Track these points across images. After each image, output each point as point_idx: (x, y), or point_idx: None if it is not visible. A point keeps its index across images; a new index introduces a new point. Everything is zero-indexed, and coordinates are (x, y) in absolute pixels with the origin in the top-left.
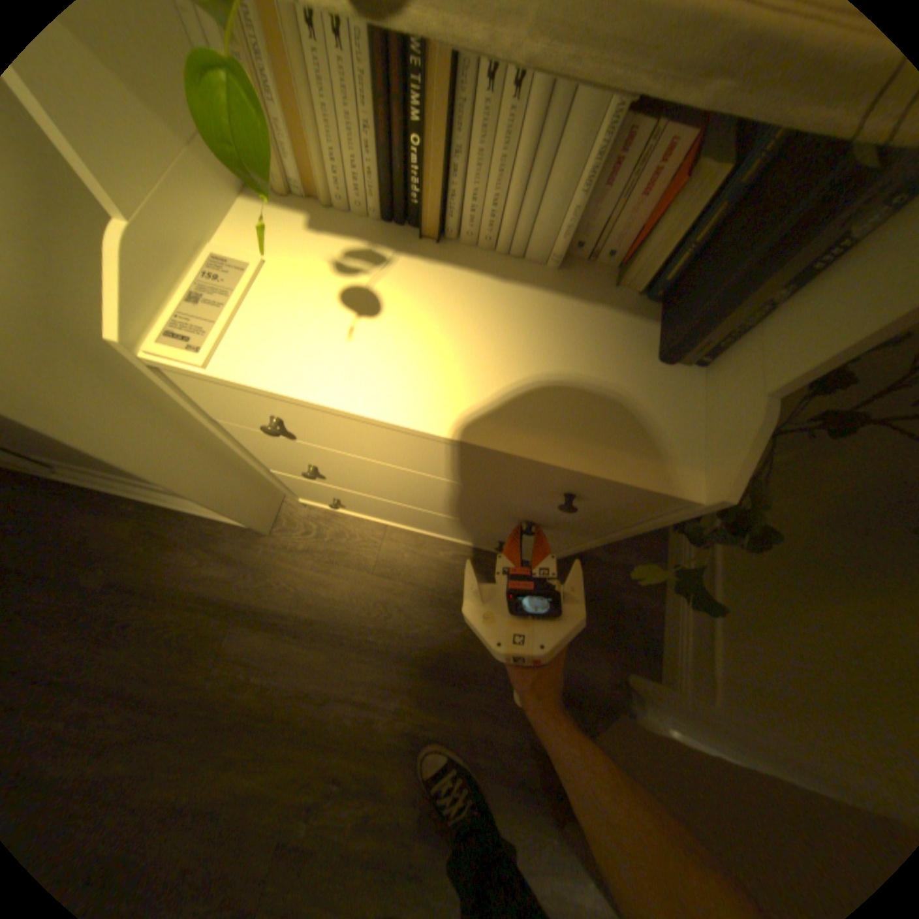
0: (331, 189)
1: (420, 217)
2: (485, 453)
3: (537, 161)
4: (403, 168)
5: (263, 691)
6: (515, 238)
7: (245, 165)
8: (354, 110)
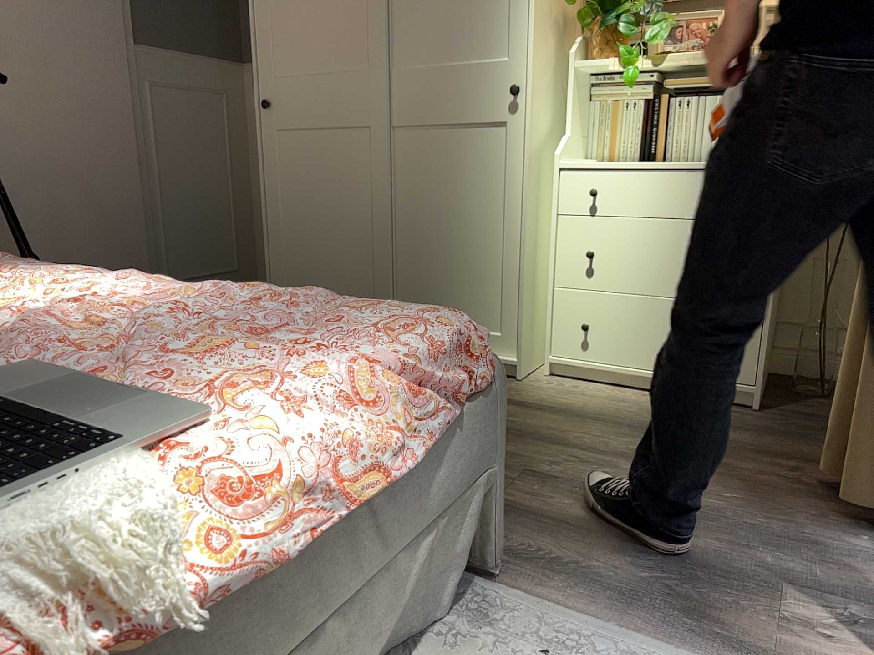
0: (621, 154)
1: (656, 153)
2: (687, 170)
3: (698, 123)
4: (650, 139)
5: (514, 425)
6: (695, 154)
7: (629, 83)
8: (636, 125)
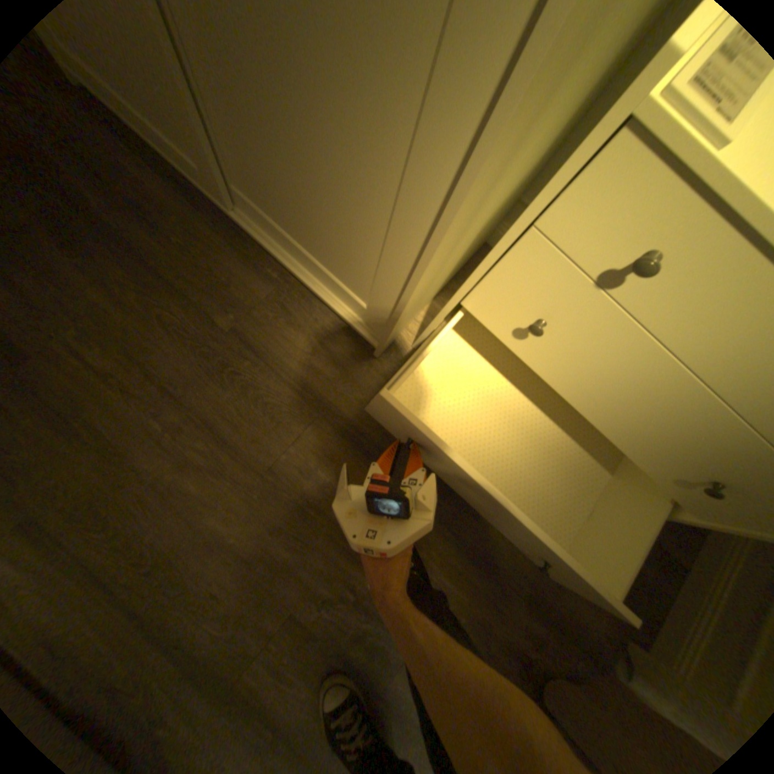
0: None
1: None
2: None
3: None
4: None
5: (323, 487)
6: None
7: None
8: None
